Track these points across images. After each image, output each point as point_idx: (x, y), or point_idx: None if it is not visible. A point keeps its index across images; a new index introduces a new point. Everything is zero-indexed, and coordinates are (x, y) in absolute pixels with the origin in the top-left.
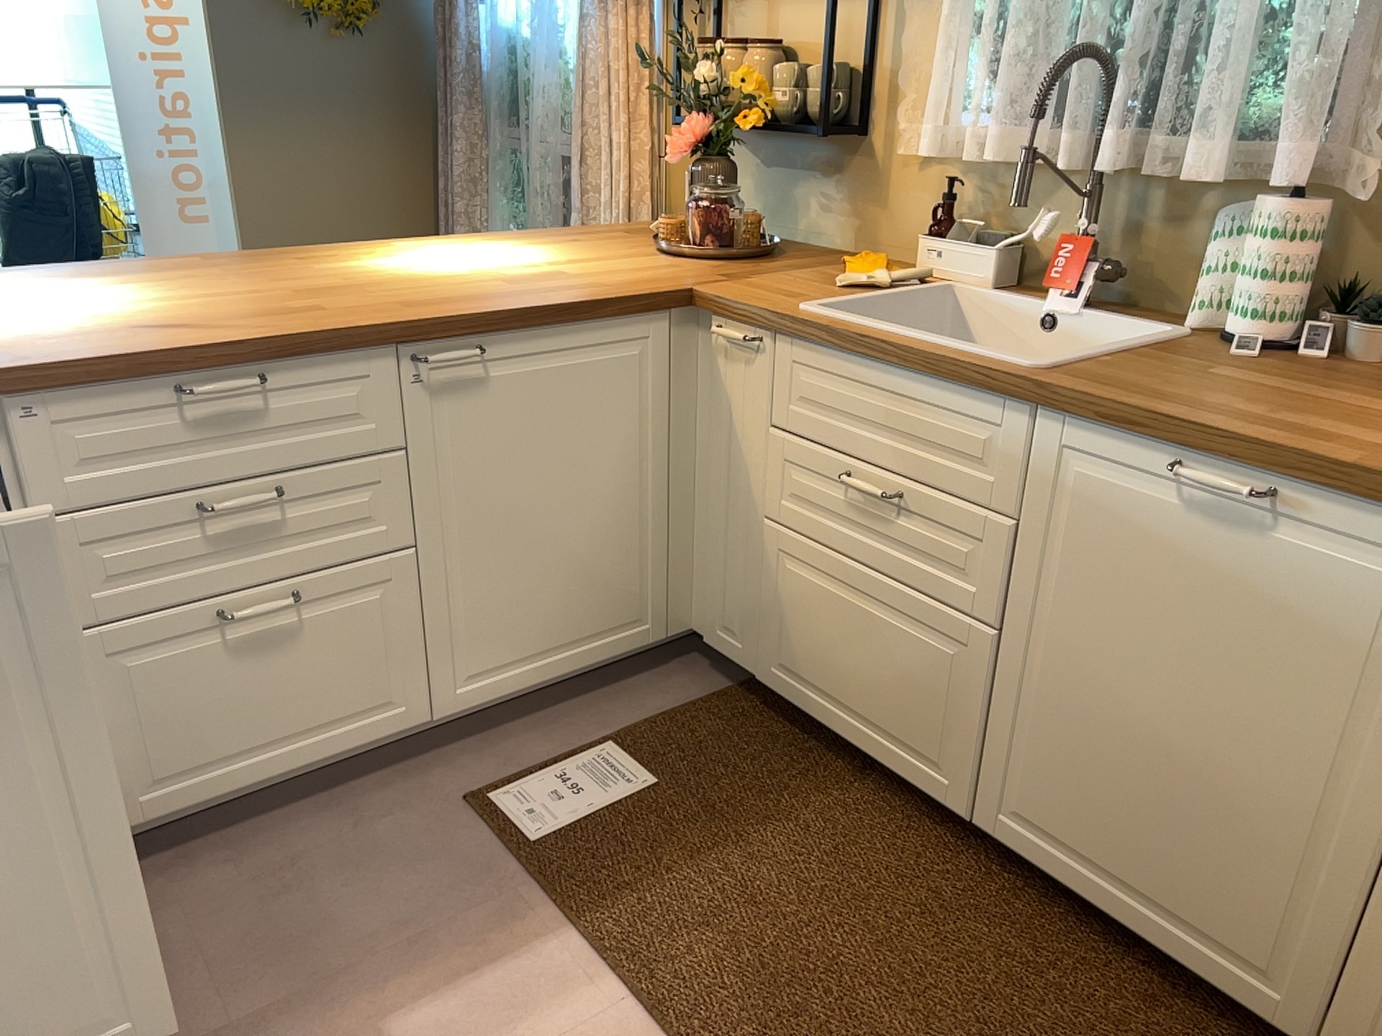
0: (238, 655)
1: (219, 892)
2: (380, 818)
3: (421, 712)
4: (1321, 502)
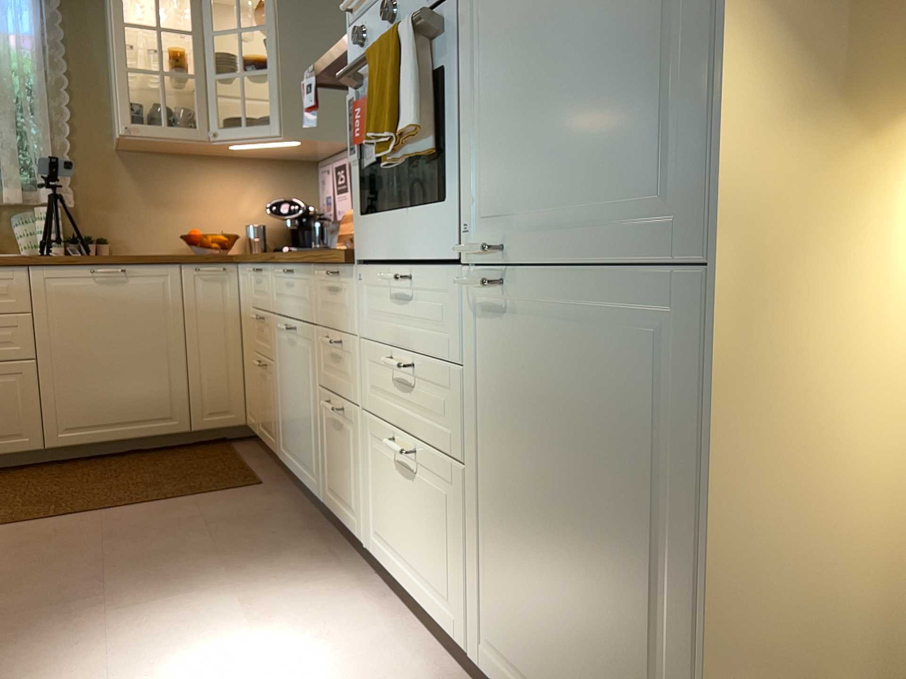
0: None
1: None
2: None
3: None
4: (138, 268)
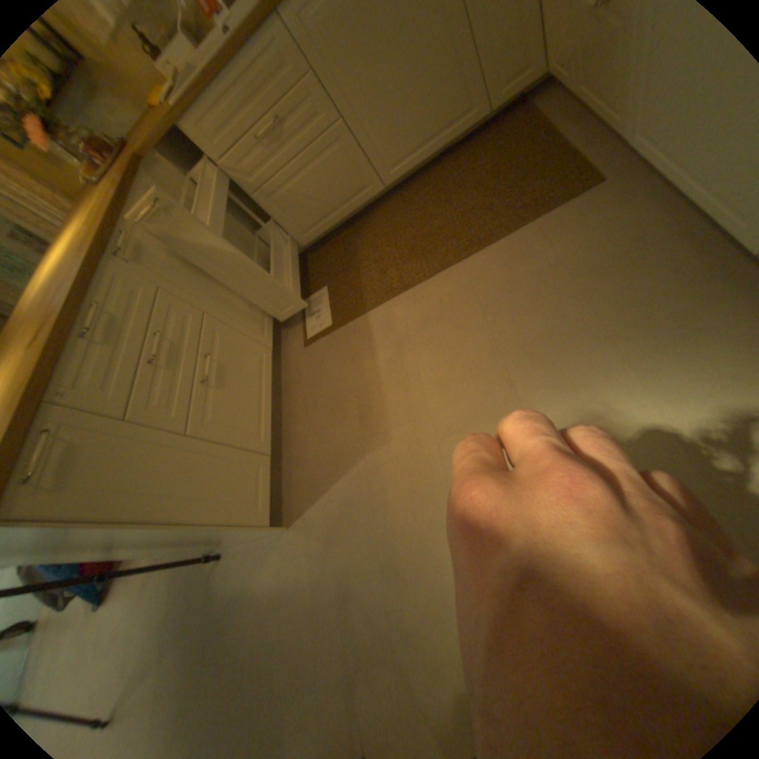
0: (222, 386)
1: (307, 425)
2: (301, 374)
3: (269, 350)
4: None
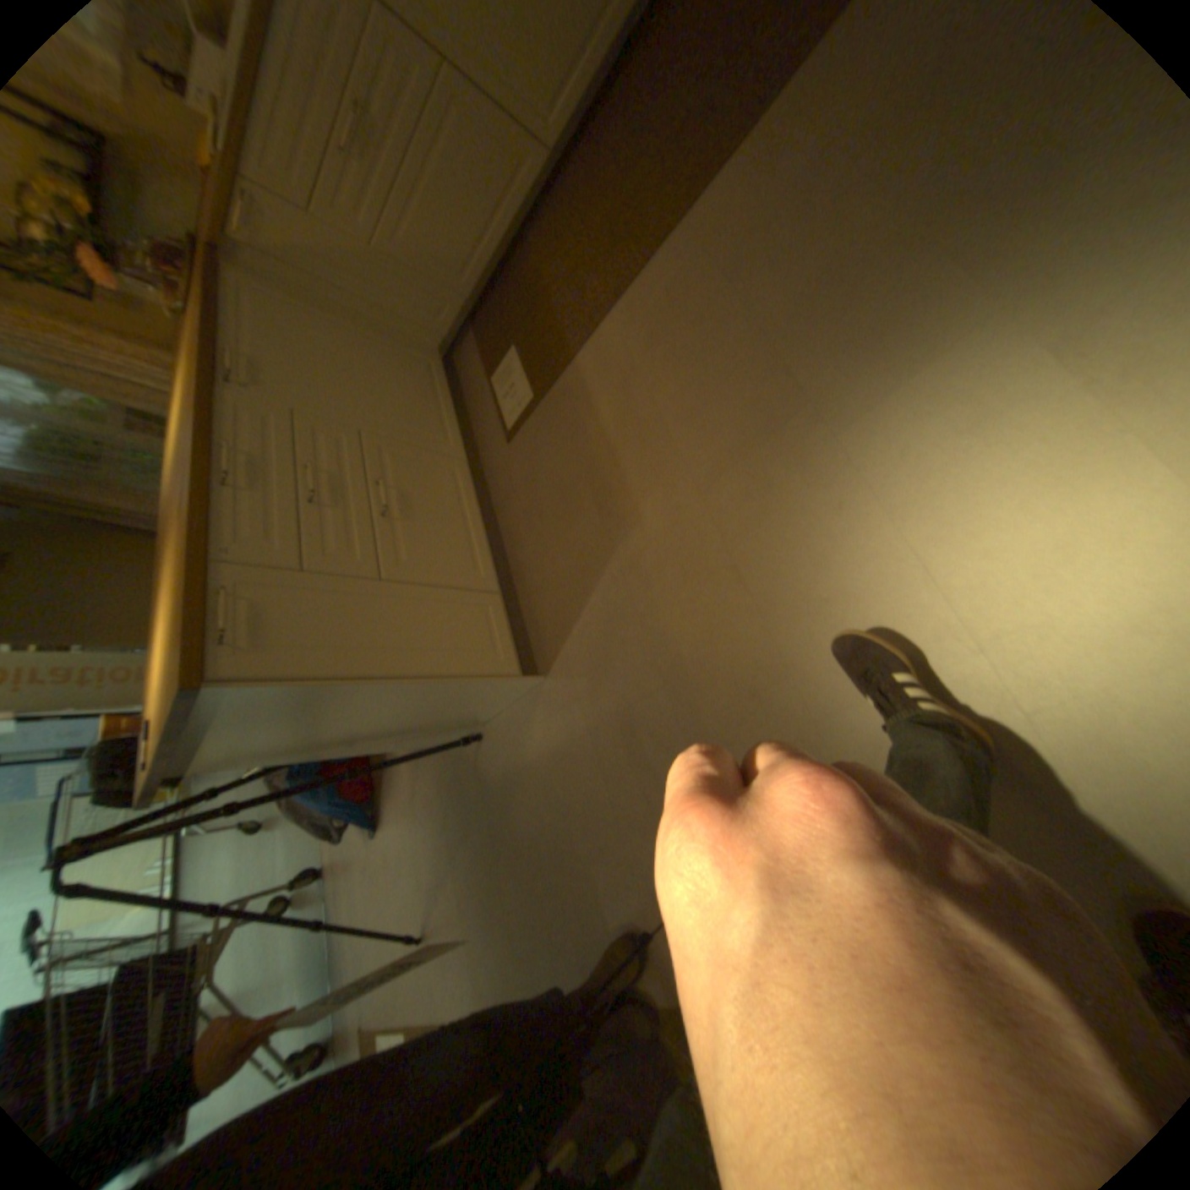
0: (413, 516)
1: (539, 543)
2: (515, 480)
3: (464, 462)
4: None
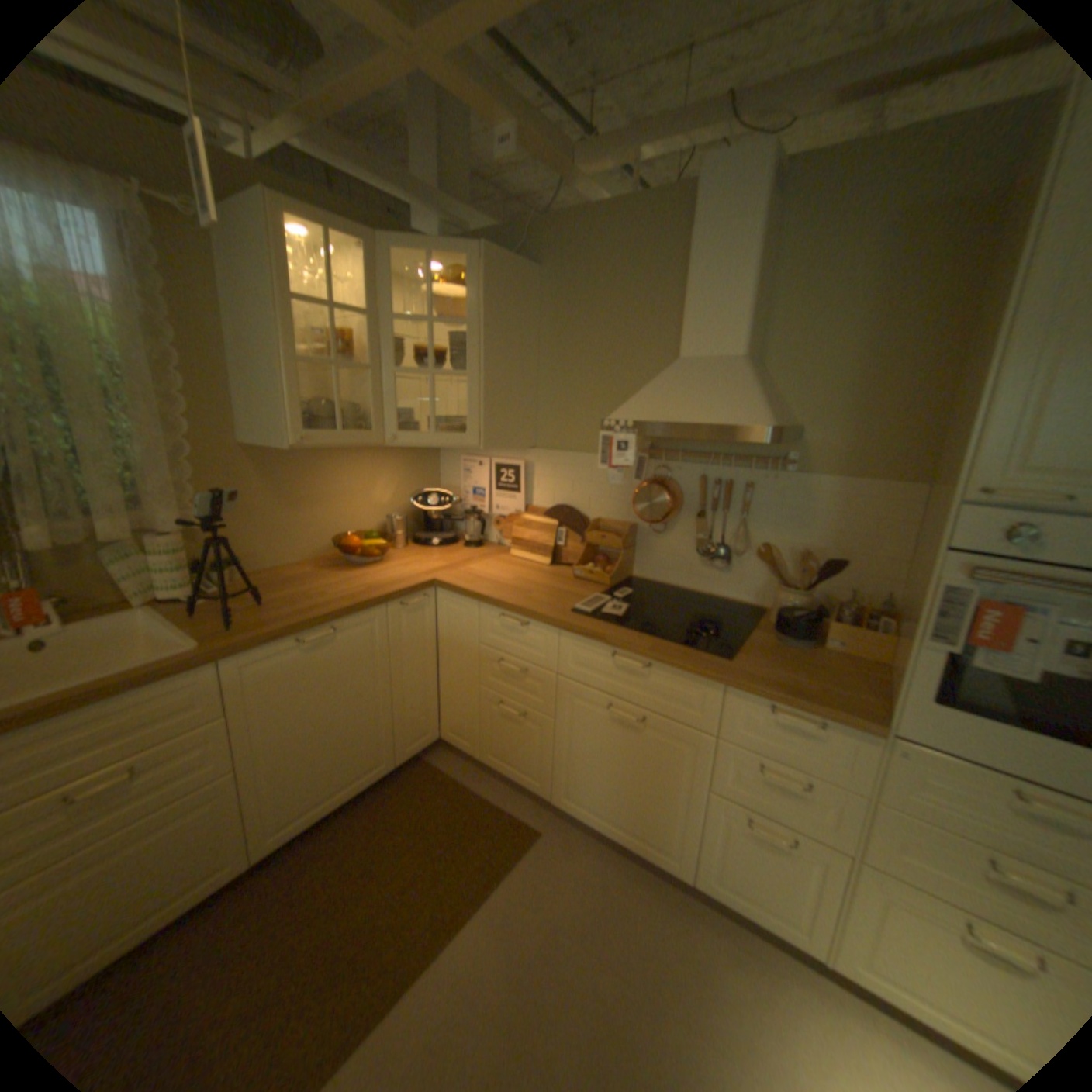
0: None
1: None
2: None
3: None
4: (345, 621)
